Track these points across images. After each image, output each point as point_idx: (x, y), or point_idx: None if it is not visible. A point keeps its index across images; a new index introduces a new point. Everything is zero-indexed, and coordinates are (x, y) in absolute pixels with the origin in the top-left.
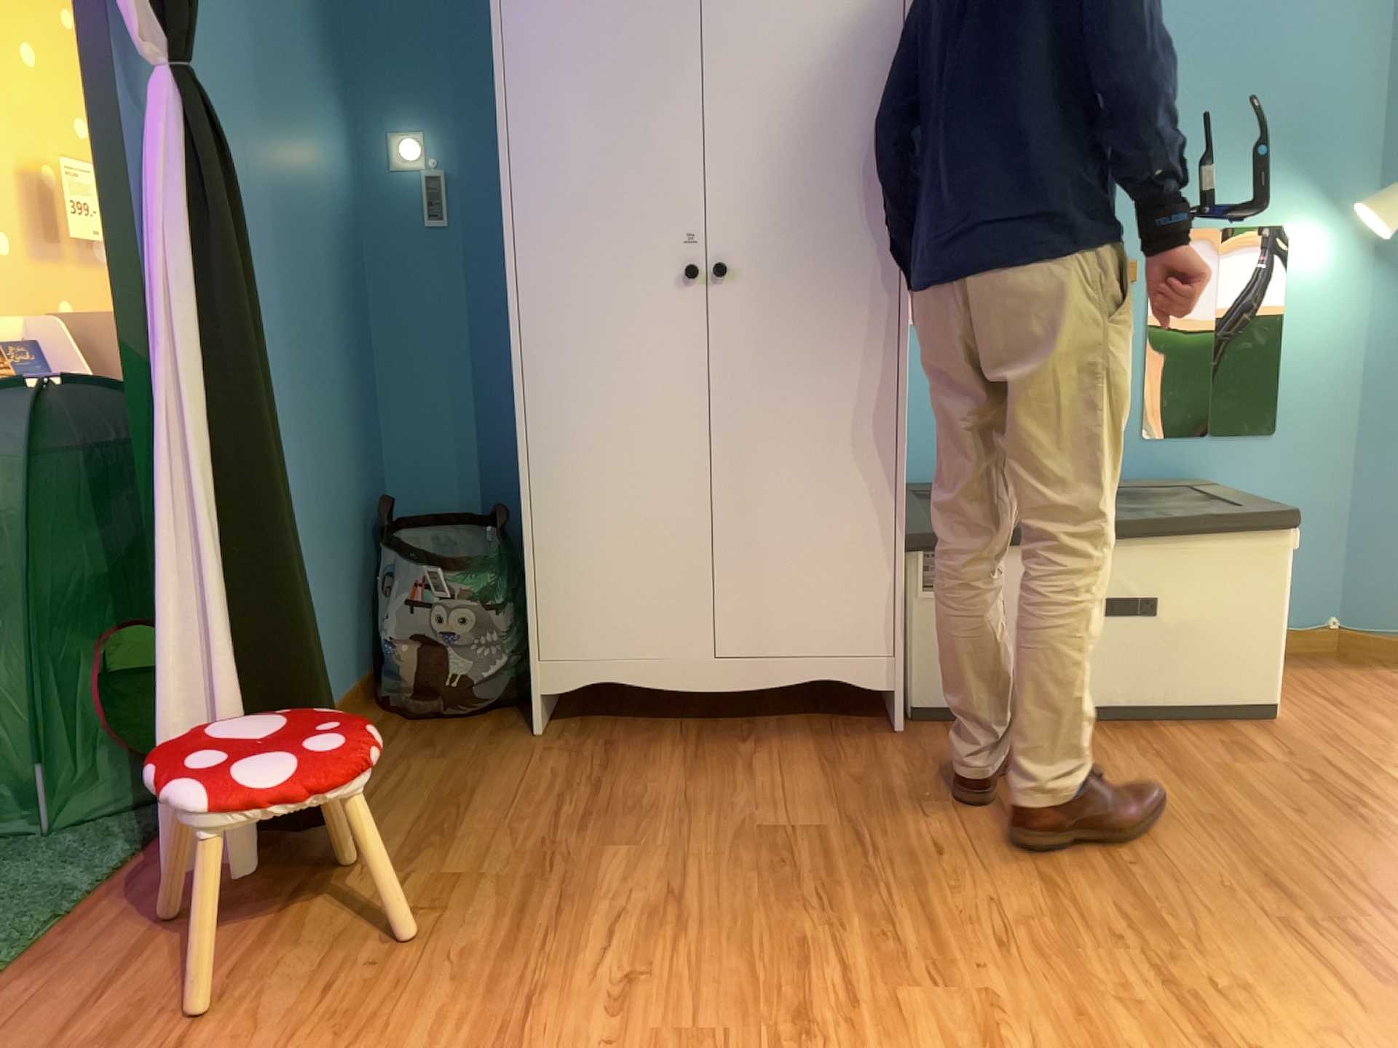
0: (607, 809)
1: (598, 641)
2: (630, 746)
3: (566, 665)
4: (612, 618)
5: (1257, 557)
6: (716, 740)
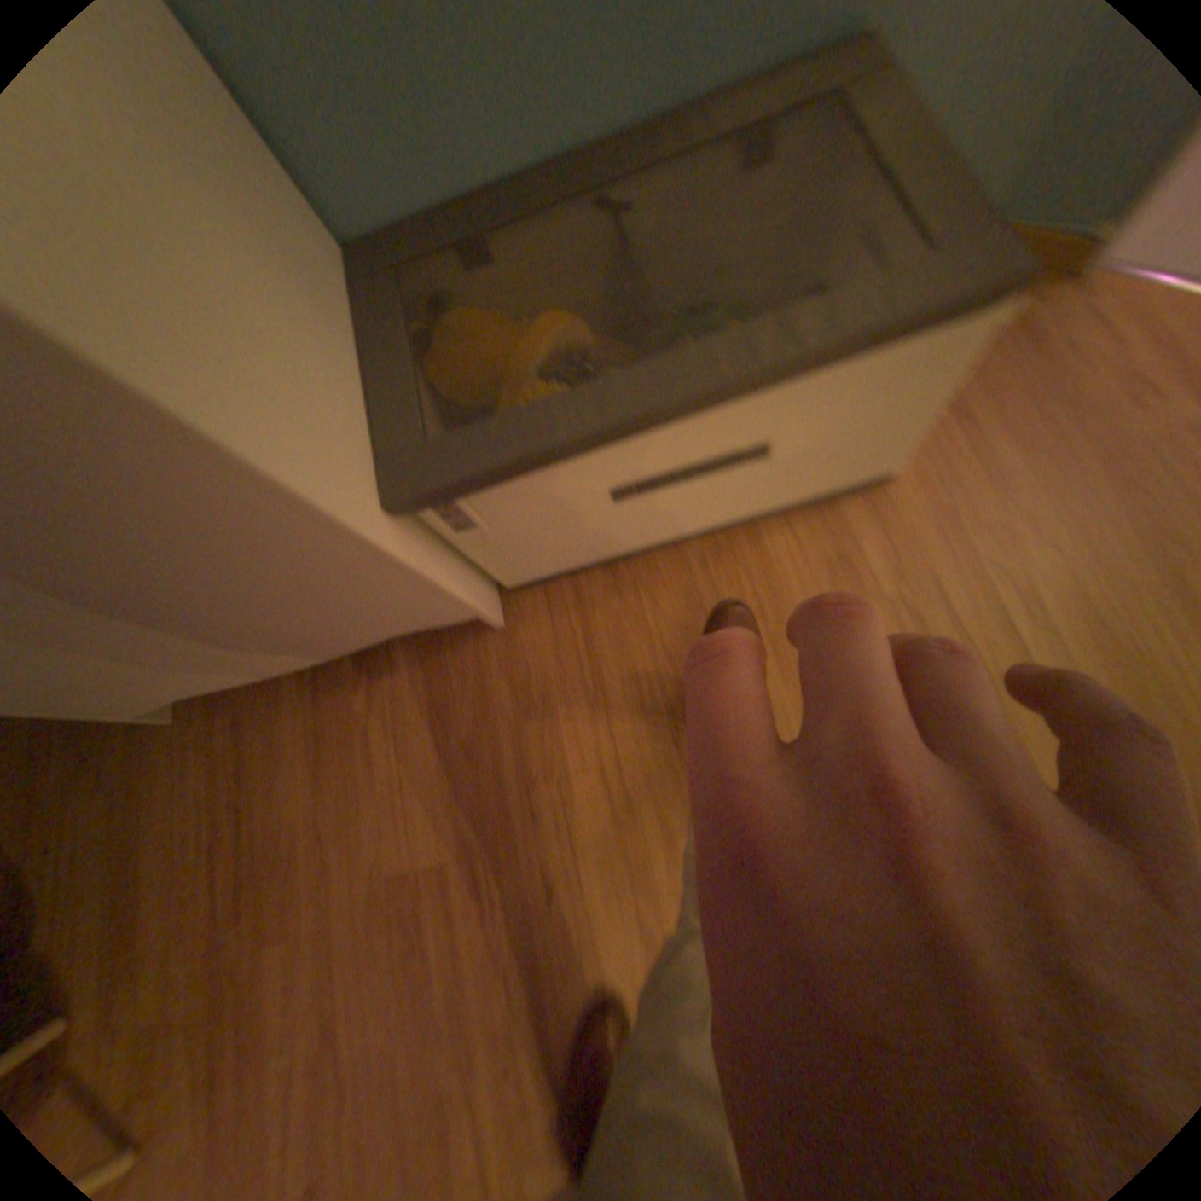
0: (258, 865)
1: (129, 690)
2: (258, 721)
3: (124, 703)
4: (115, 682)
5: (939, 351)
6: (332, 686)
